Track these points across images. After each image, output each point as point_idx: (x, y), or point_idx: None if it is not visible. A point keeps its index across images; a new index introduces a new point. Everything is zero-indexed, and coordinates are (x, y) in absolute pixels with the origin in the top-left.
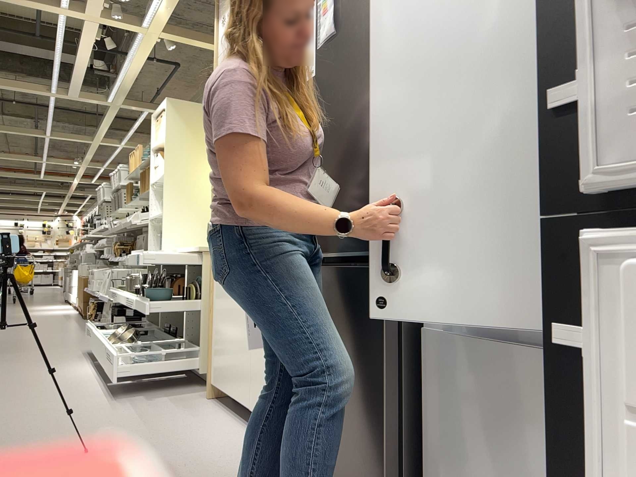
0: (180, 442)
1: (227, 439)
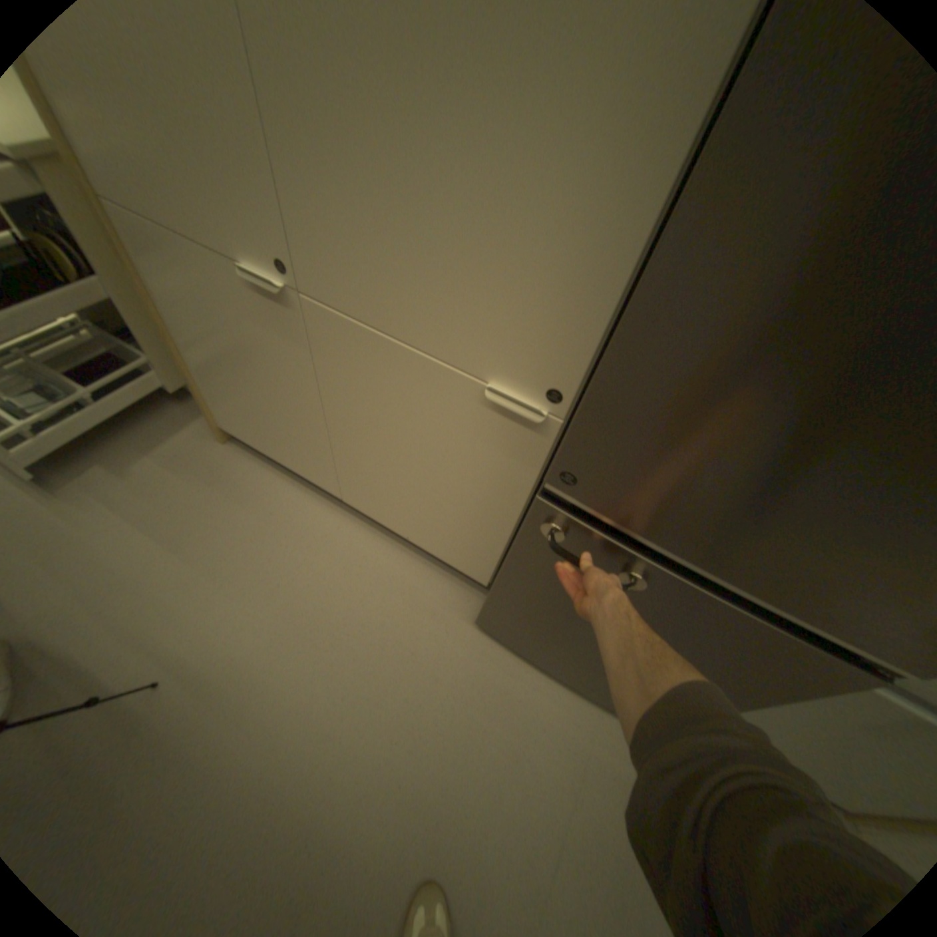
0: (274, 583)
1: (333, 548)
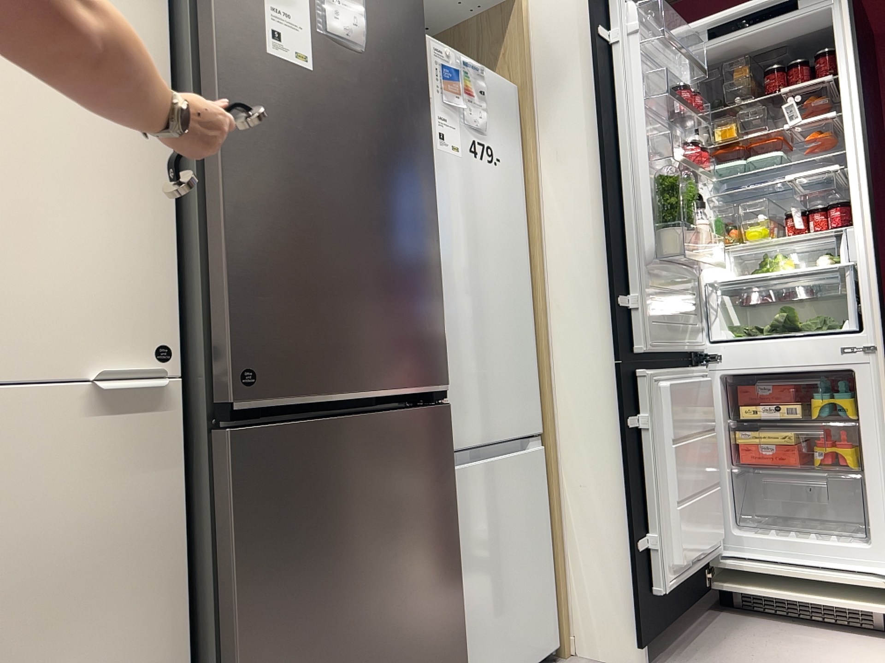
0: None
1: None
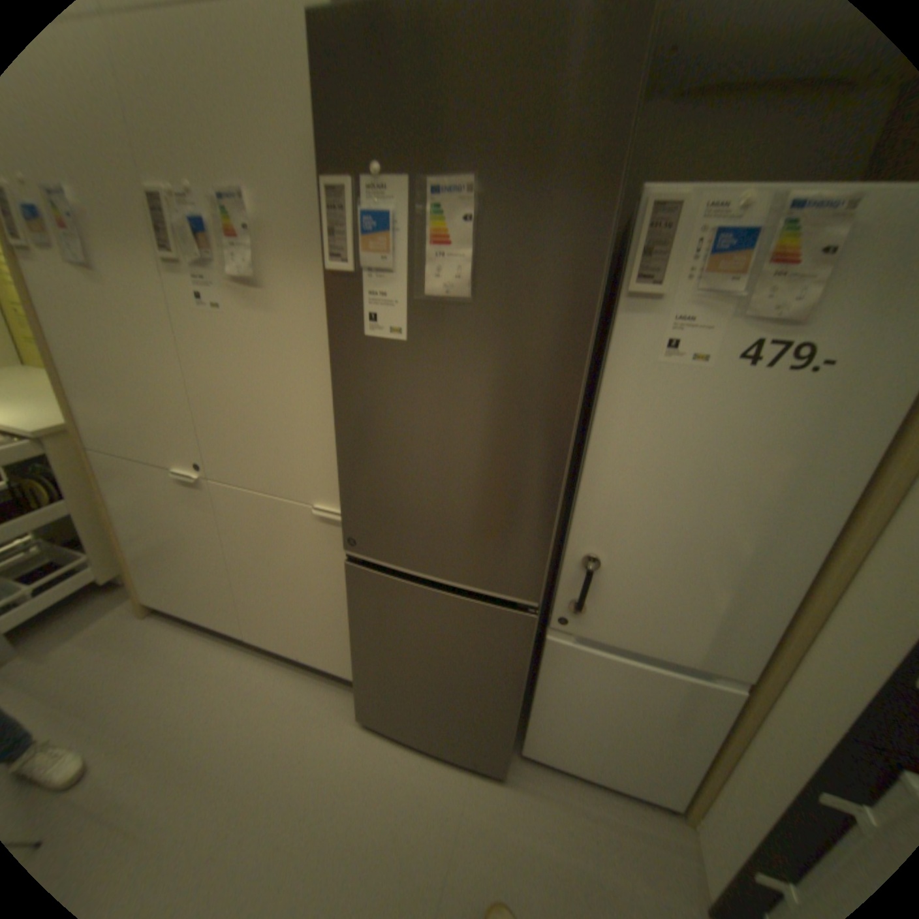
0: (173, 725)
1: (232, 685)
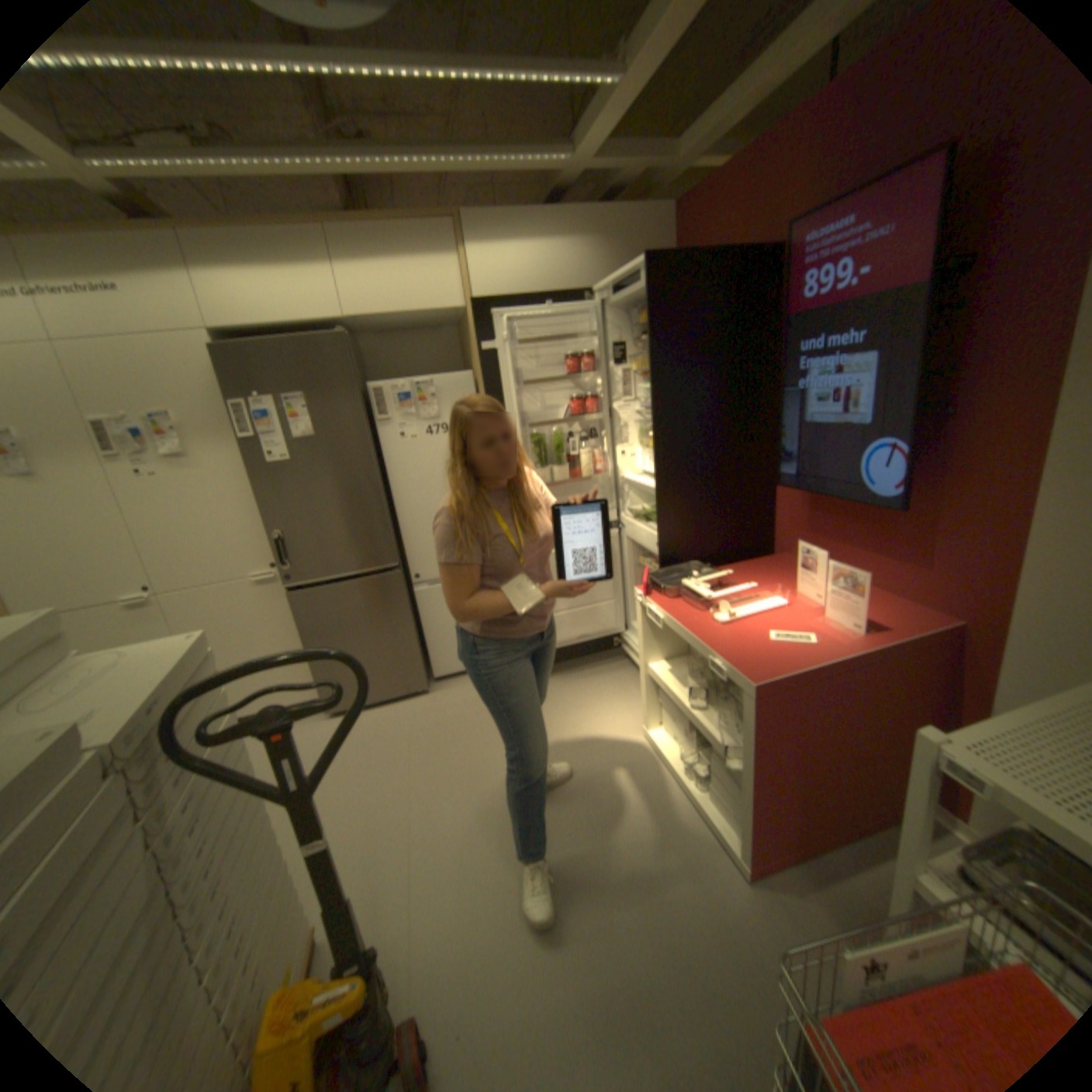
0: None
1: None
